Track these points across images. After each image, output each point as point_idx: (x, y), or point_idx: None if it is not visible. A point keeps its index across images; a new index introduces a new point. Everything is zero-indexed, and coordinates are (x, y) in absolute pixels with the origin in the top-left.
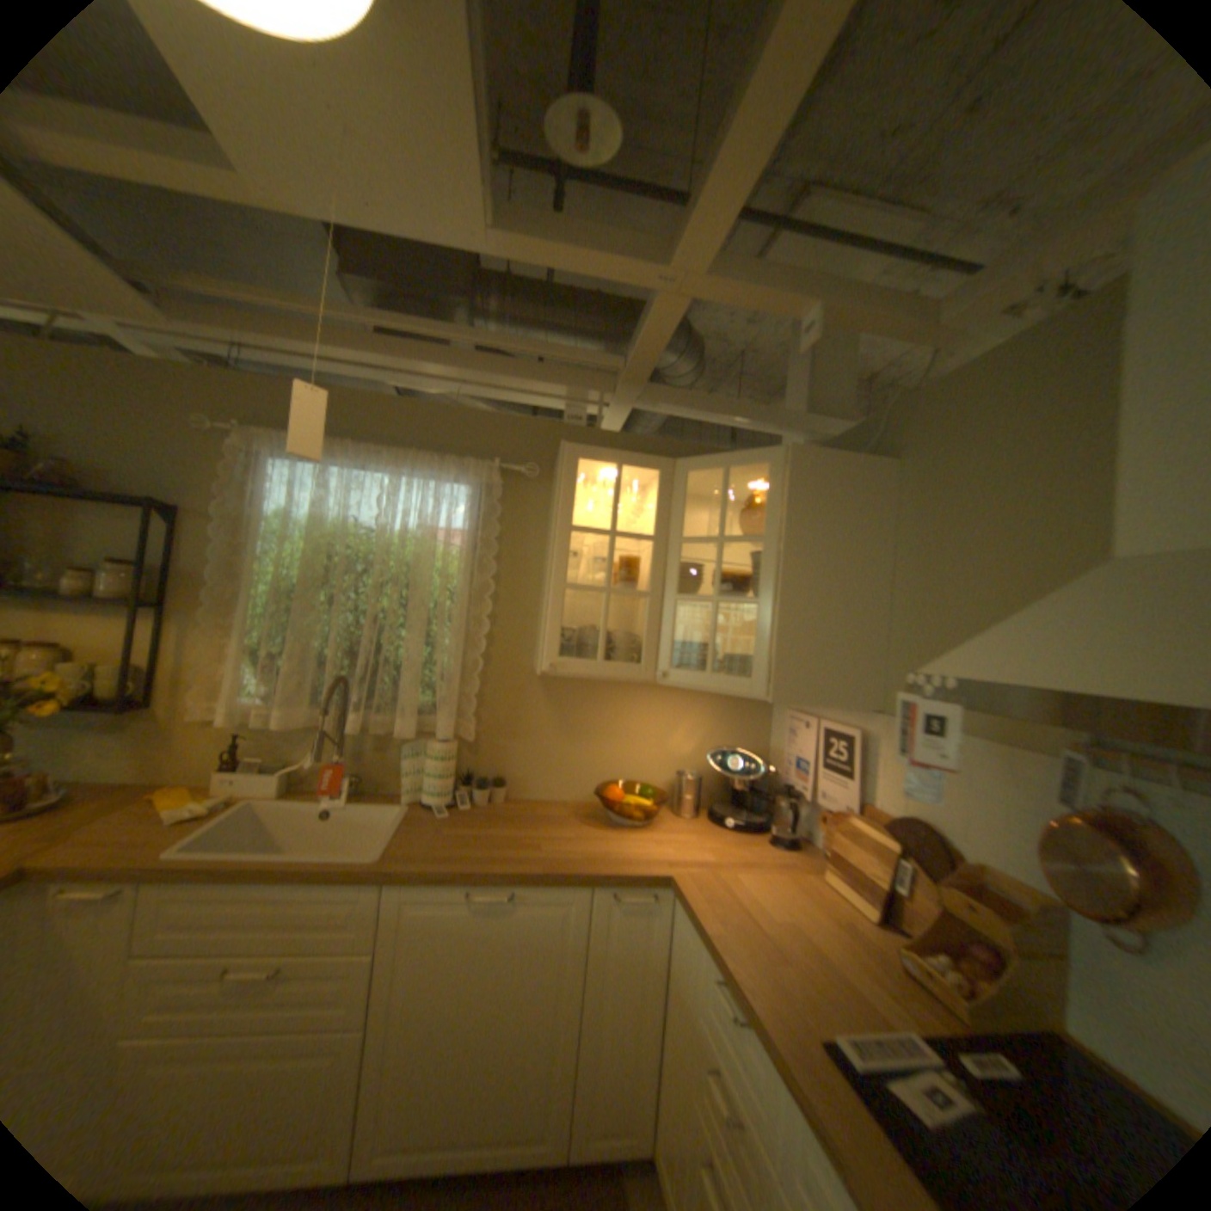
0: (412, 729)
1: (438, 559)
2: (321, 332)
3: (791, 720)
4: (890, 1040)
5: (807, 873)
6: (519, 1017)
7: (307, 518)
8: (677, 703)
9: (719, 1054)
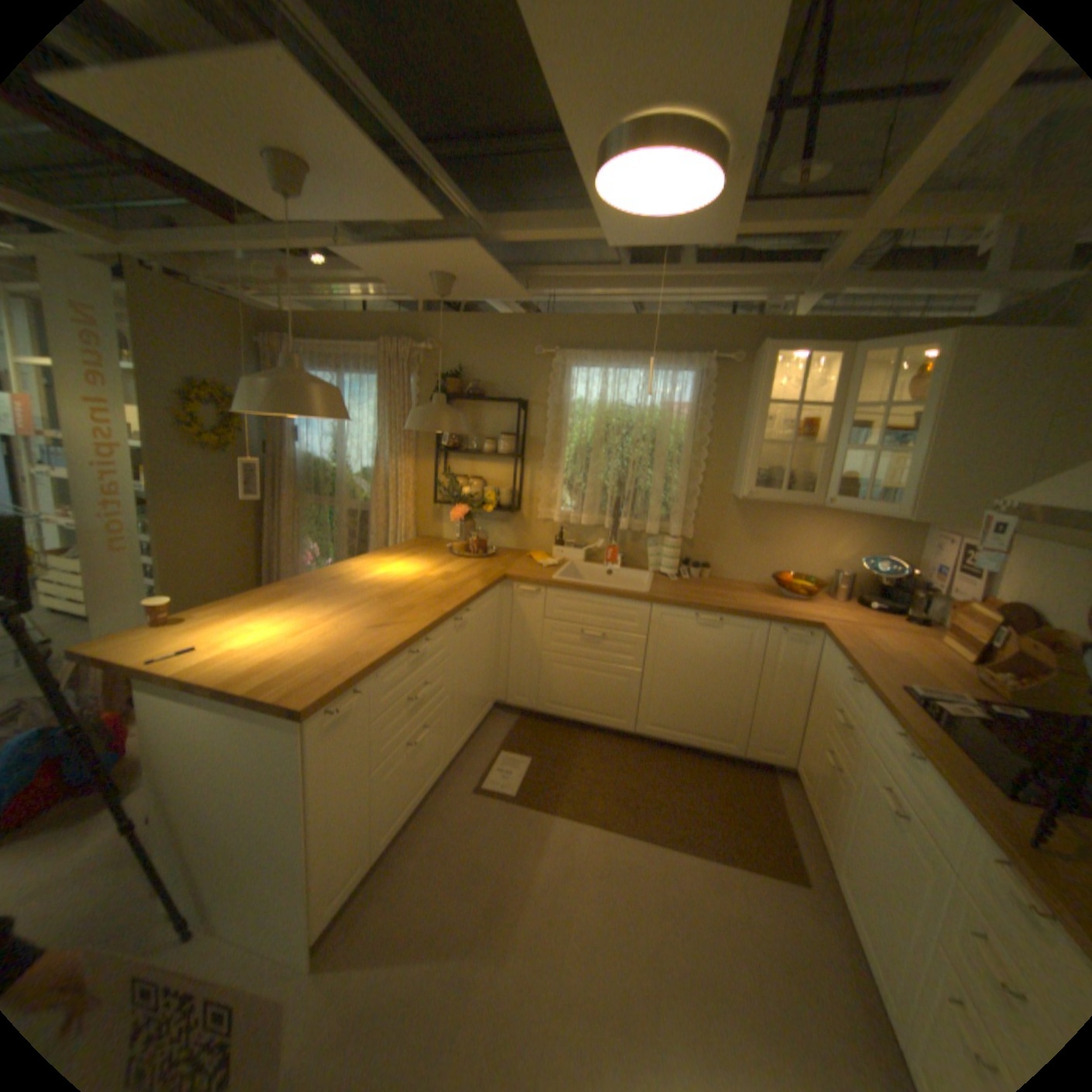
0: (656, 530)
1: (672, 424)
2: (602, 280)
3: (940, 538)
4: (948, 694)
5: (930, 638)
6: (722, 681)
7: (593, 403)
8: (841, 522)
9: (843, 705)
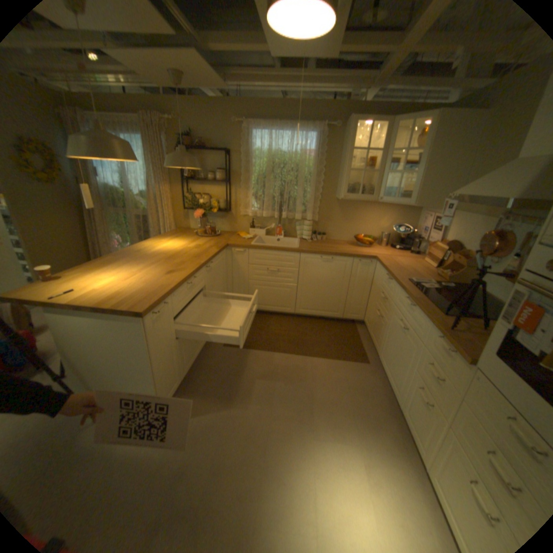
0: (300, 217)
1: (306, 161)
2: (266, 77)
3: (426, 214)
4: (425, 280)
5: (419, 259)
6: (332, 286)
7: (265, 150)
8: (384, 209)
9: (384, 290)
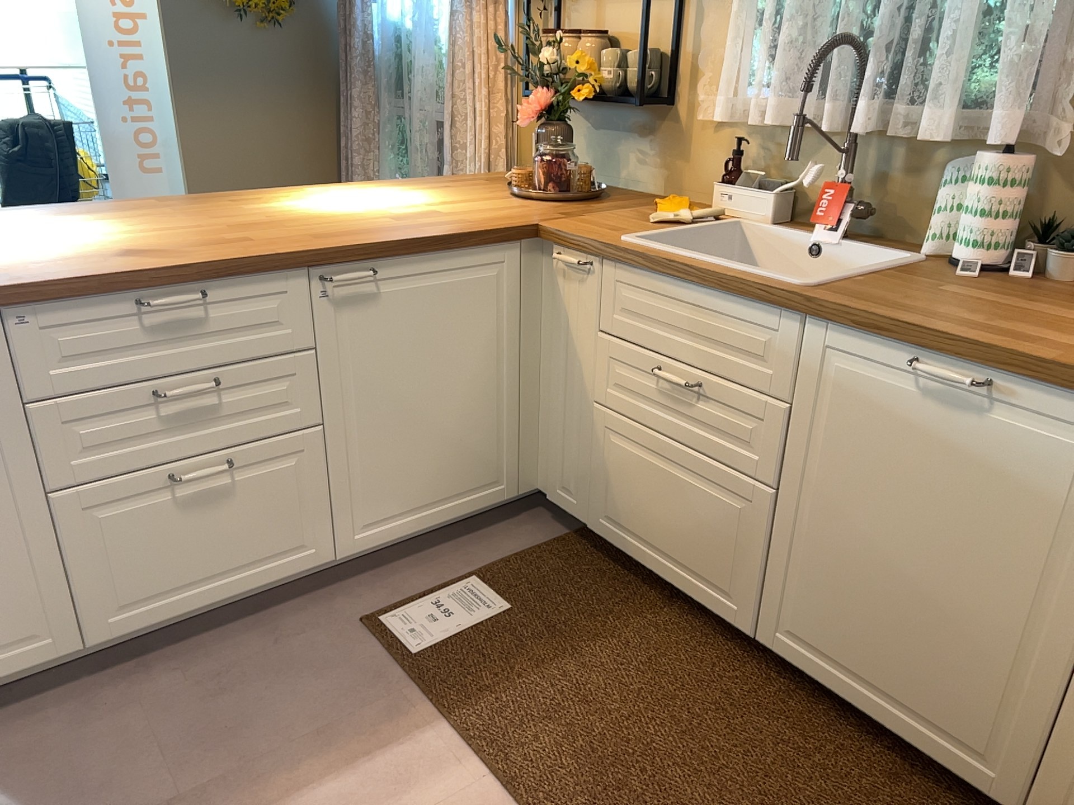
0: (941, 127)
1: None
2: None
3: None
4: None
5: None
6: (974, 573)
7: None
8: None
9: None
